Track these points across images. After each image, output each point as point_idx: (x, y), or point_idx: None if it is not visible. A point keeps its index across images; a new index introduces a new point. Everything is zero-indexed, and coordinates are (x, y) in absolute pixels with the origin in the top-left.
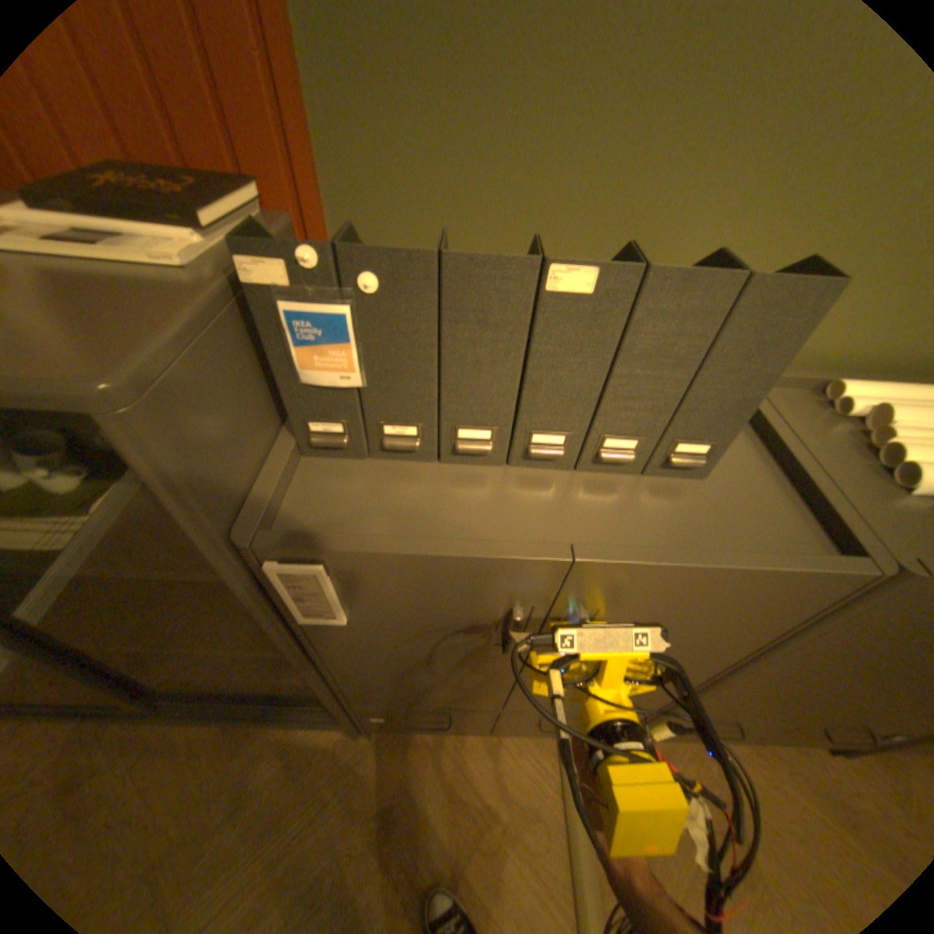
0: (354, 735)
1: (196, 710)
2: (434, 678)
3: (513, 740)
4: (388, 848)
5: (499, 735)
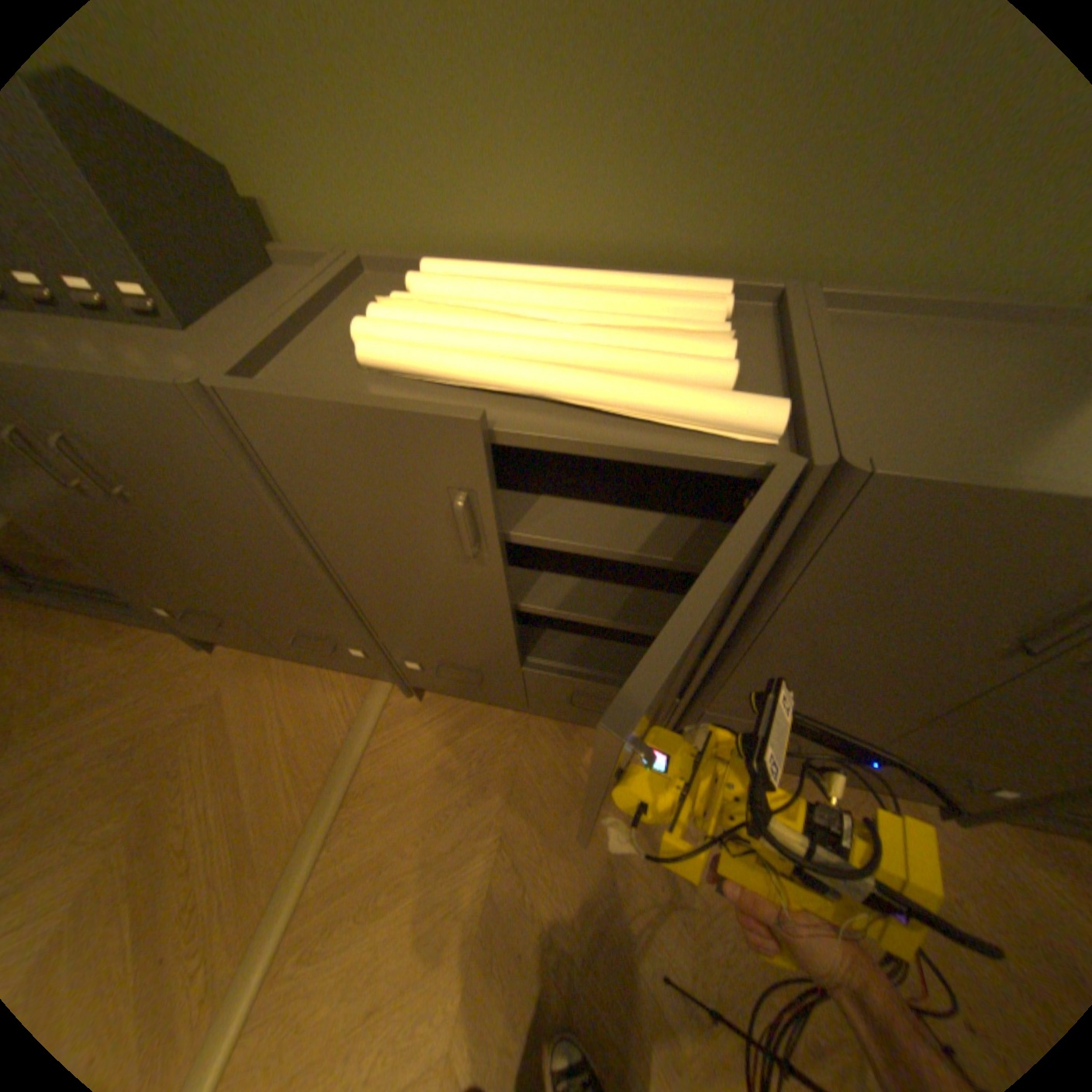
0: (188, 642)
1: (88, 607)
2: (105, 537)
3: (332, 677)
4: (185, 732)
5: (321, 671)
